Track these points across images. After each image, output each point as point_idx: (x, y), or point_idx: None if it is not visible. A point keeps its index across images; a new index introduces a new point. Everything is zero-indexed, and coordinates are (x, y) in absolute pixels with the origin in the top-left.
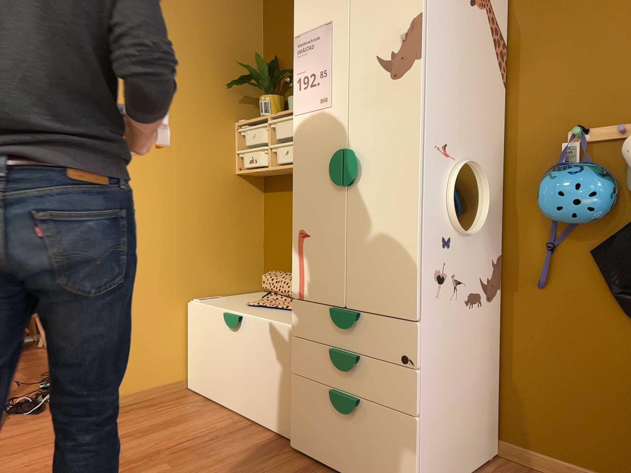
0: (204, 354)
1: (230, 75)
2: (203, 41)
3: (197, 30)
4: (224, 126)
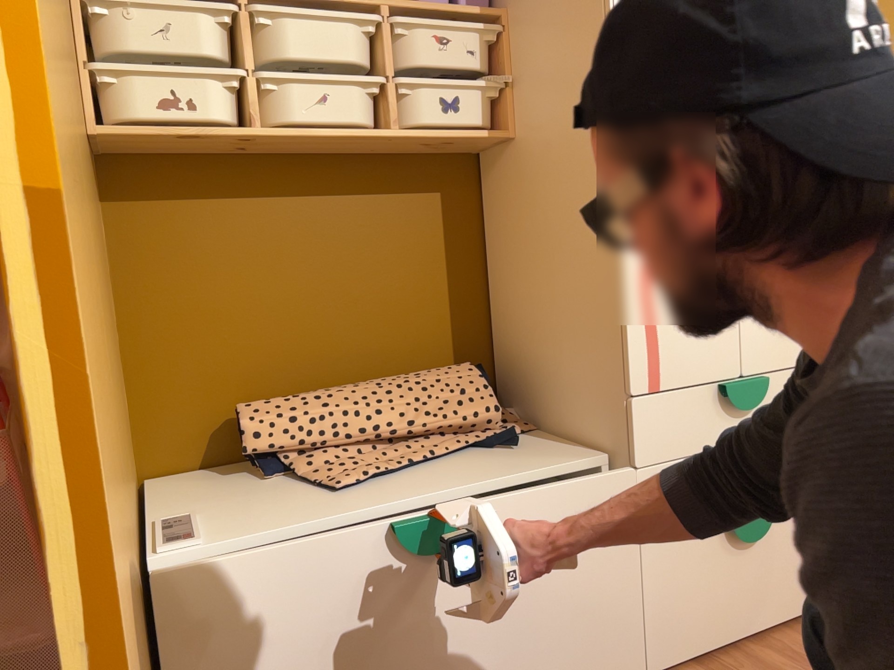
0: None
1: None
2: None
3: None
4: None
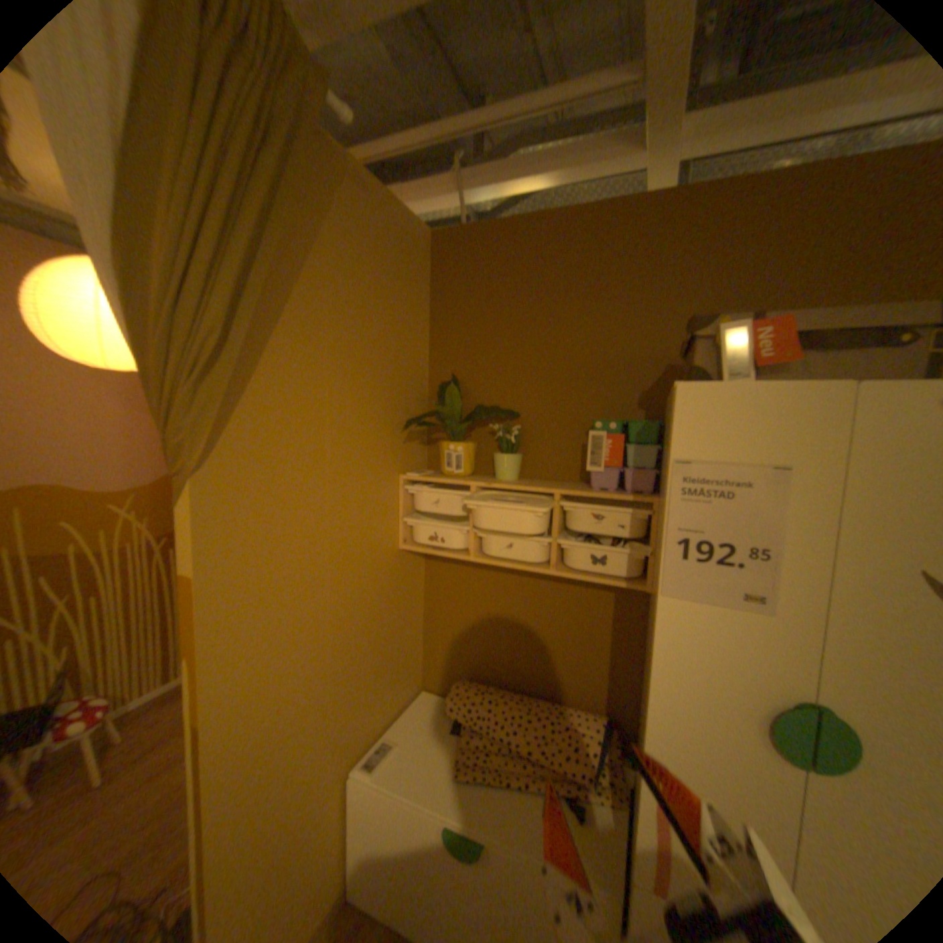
0: (388, 867)
1: (395, 404)
2: (366, 355)
3: (358, 337)
4: (388, 484)
